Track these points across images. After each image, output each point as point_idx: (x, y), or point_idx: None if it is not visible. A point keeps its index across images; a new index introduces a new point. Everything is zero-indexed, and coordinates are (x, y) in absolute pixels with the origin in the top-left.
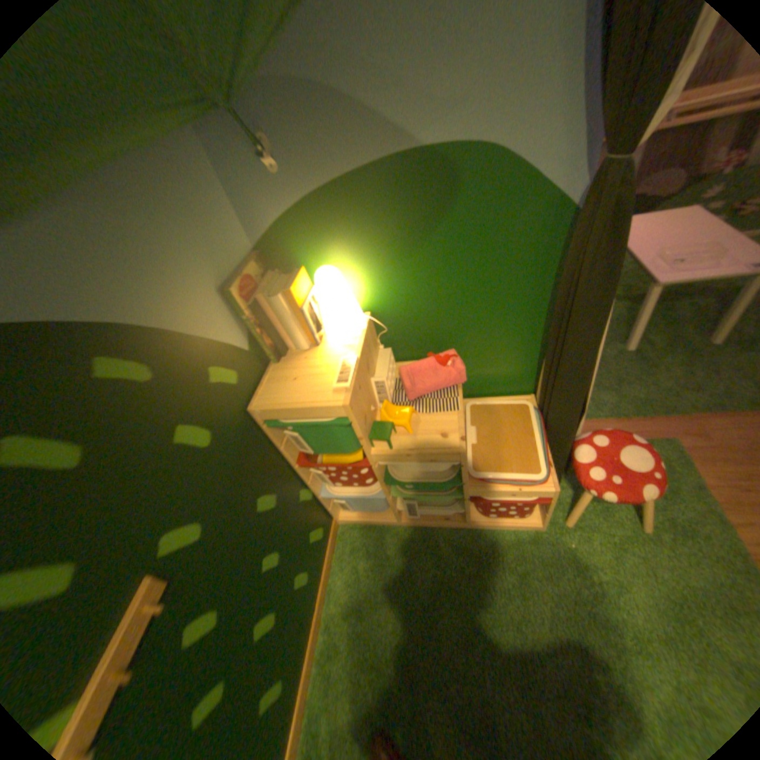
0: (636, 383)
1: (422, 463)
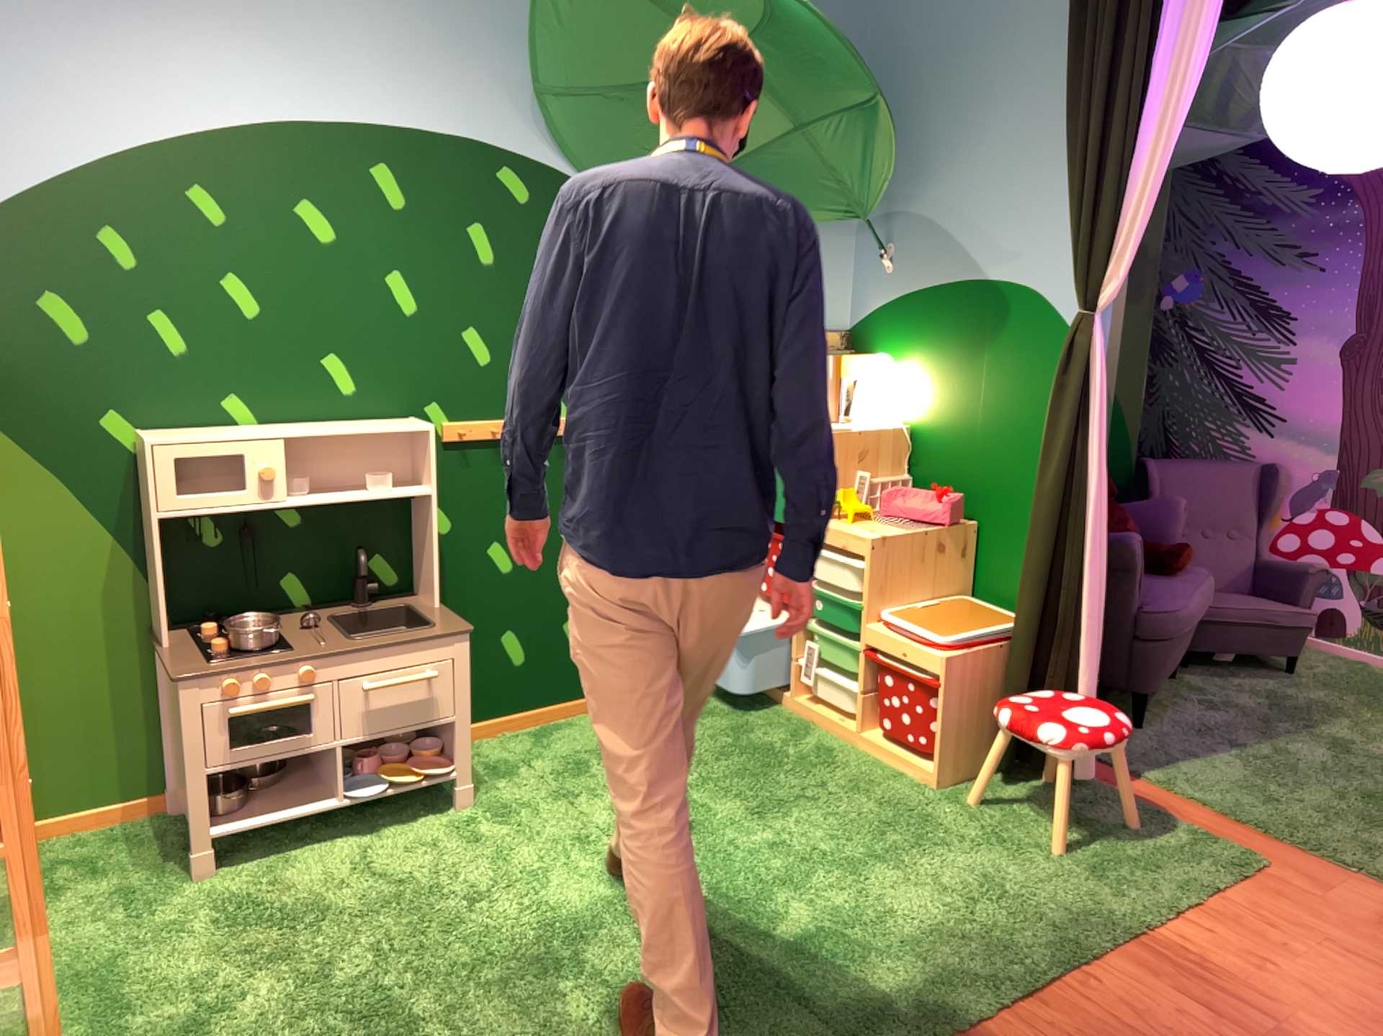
0: (1328, 815)
1: (839, 557)
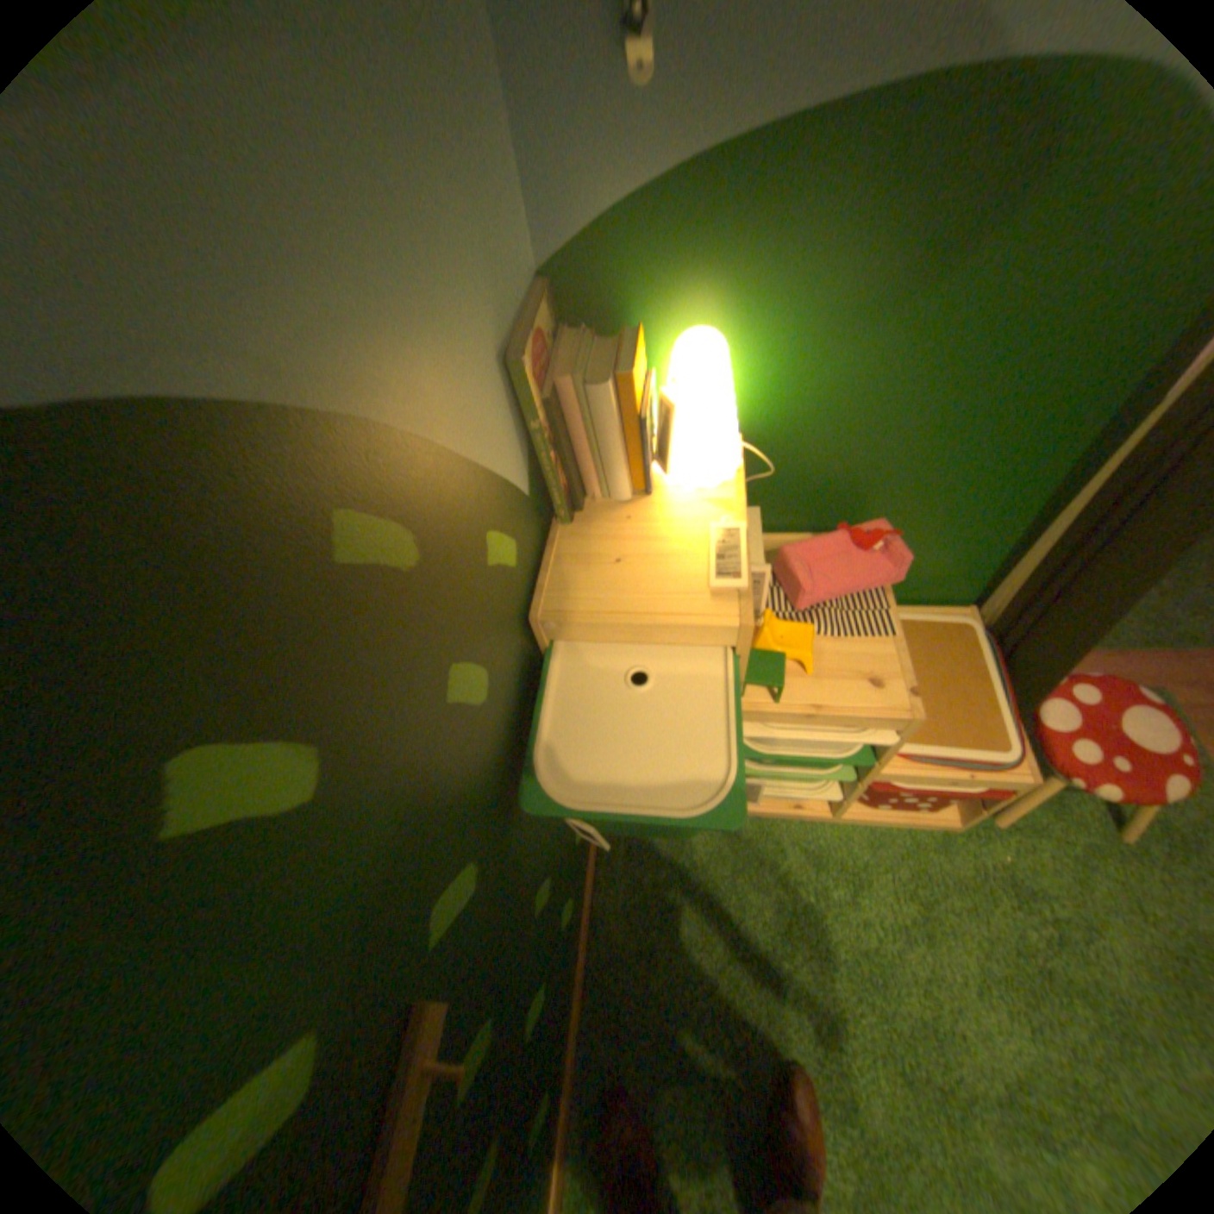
0: None
1: (821, 728)
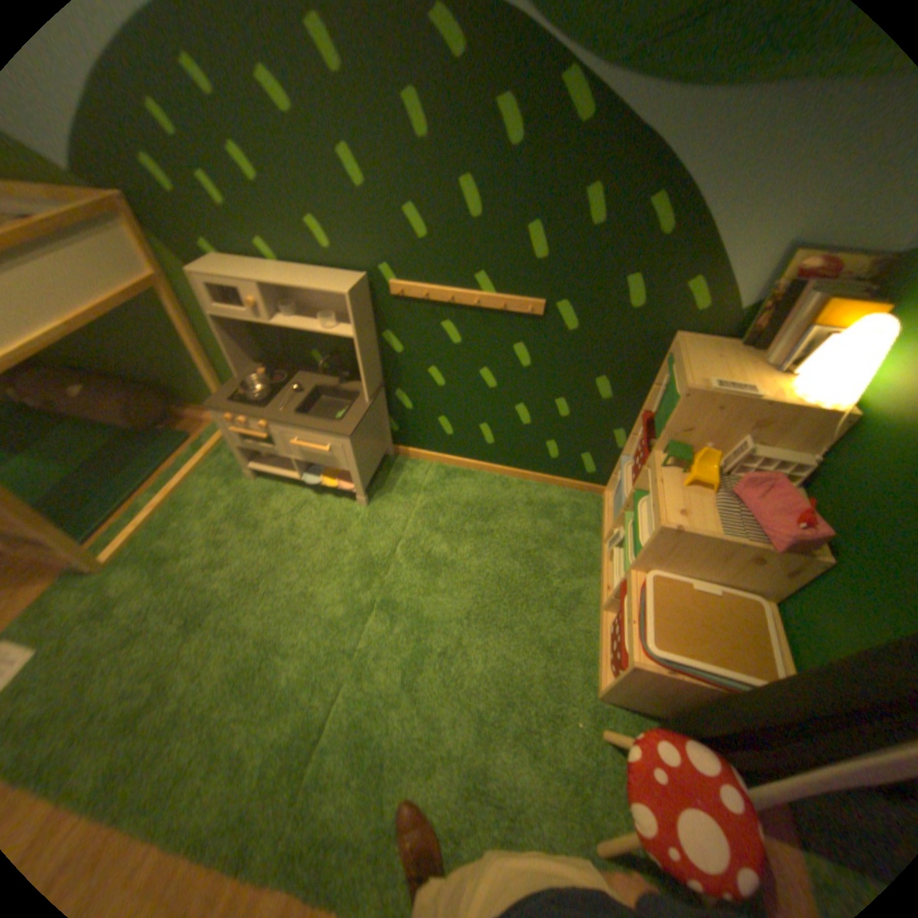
0: None
1: (651, 506)
